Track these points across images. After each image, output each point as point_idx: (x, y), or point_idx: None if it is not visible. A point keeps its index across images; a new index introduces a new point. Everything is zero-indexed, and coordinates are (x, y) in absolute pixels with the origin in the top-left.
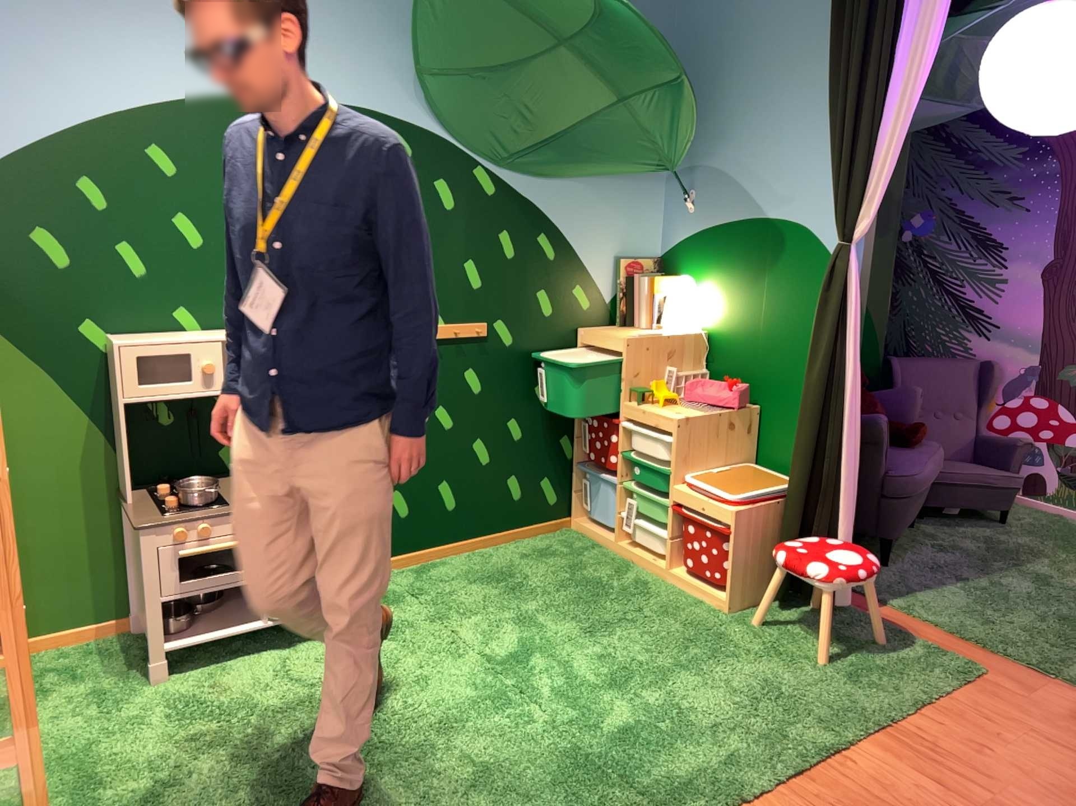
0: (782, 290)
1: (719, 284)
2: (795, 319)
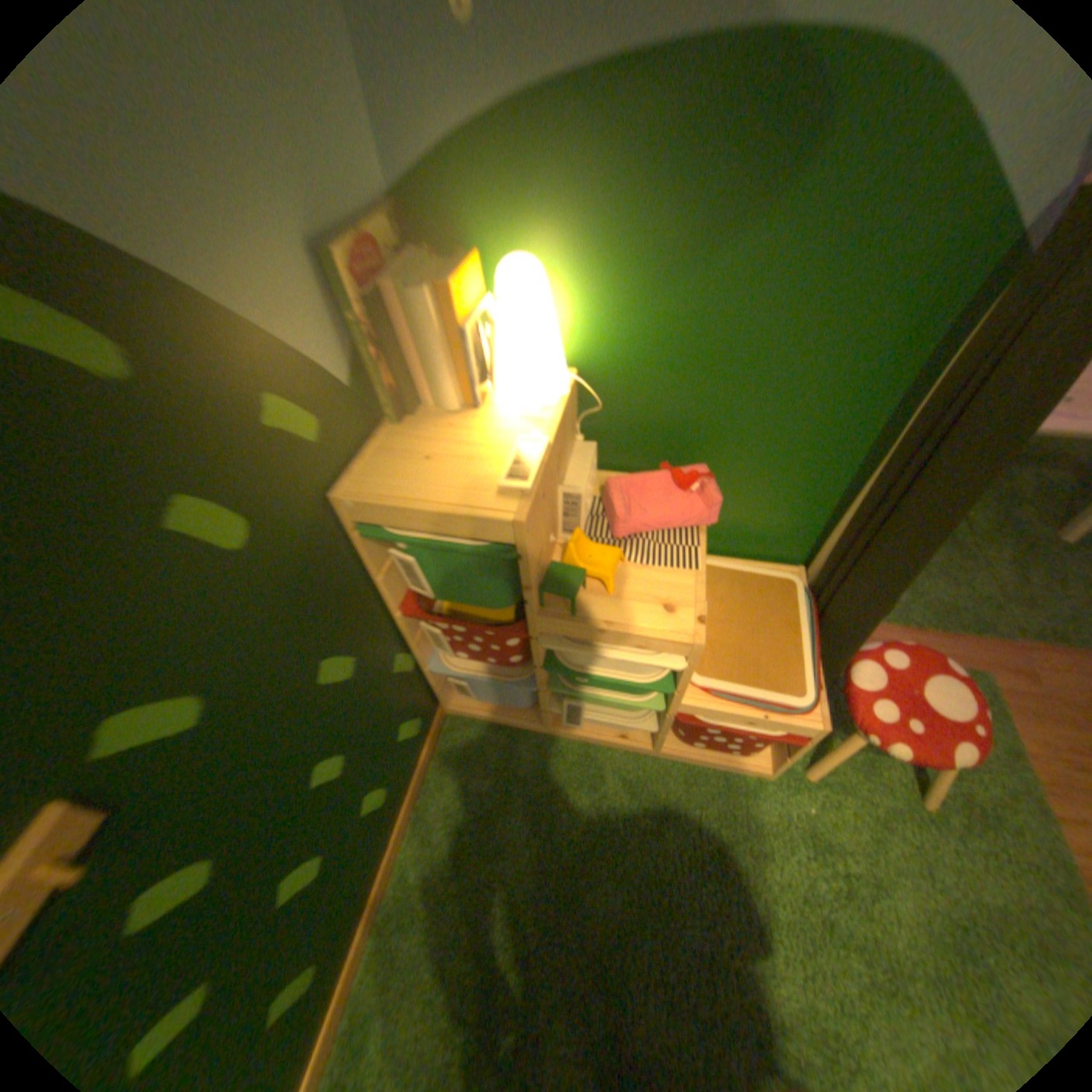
0: (794, 265)
1: (598, 259)
2: (816, 329)
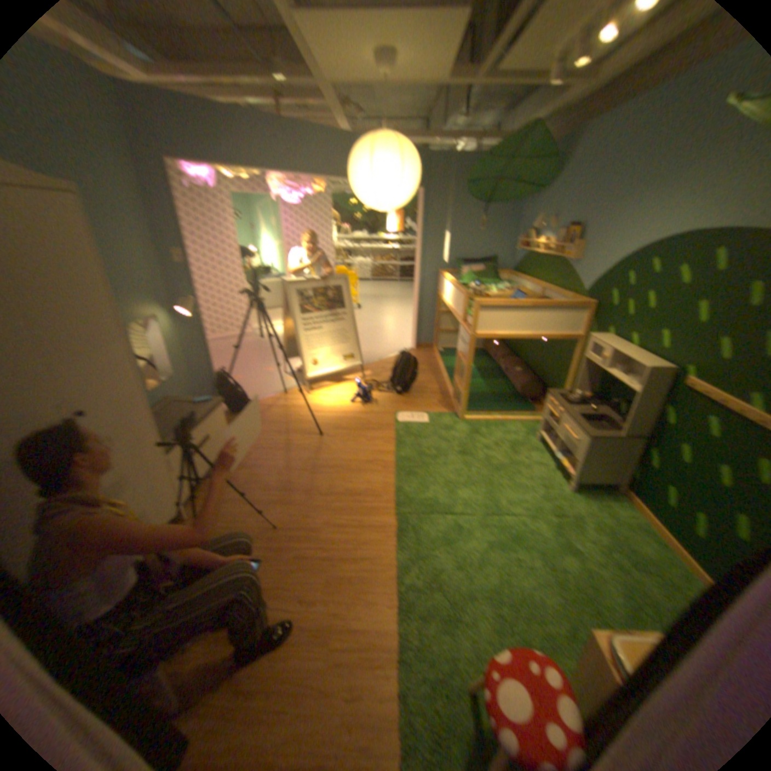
0: None
1: None
2: None
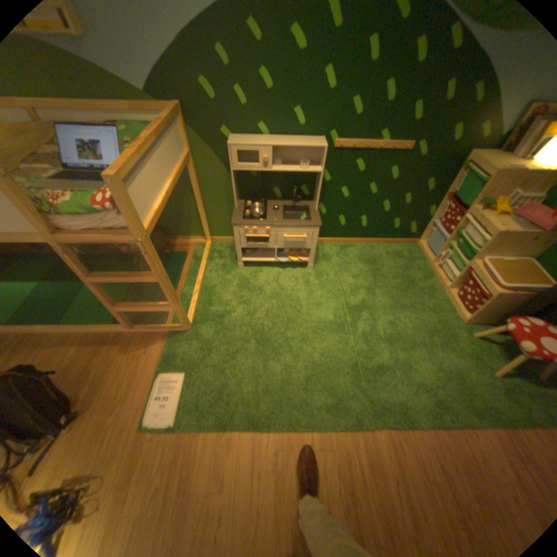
0: None
1: None
2: None
